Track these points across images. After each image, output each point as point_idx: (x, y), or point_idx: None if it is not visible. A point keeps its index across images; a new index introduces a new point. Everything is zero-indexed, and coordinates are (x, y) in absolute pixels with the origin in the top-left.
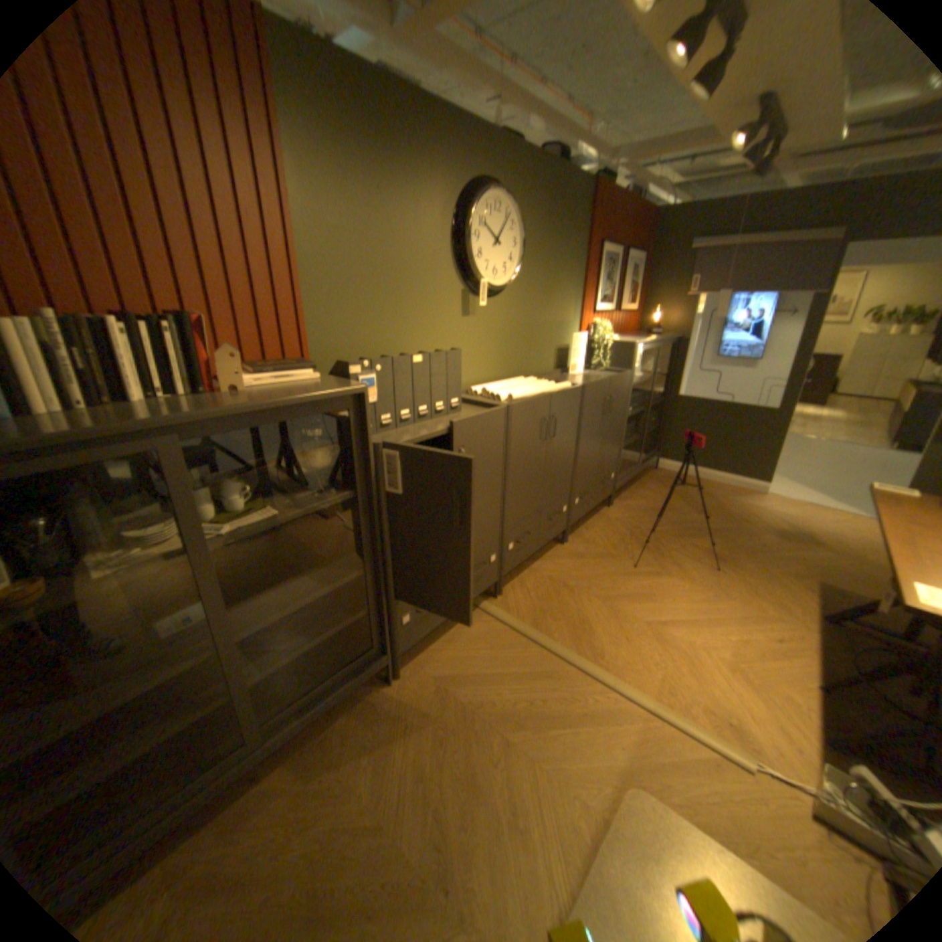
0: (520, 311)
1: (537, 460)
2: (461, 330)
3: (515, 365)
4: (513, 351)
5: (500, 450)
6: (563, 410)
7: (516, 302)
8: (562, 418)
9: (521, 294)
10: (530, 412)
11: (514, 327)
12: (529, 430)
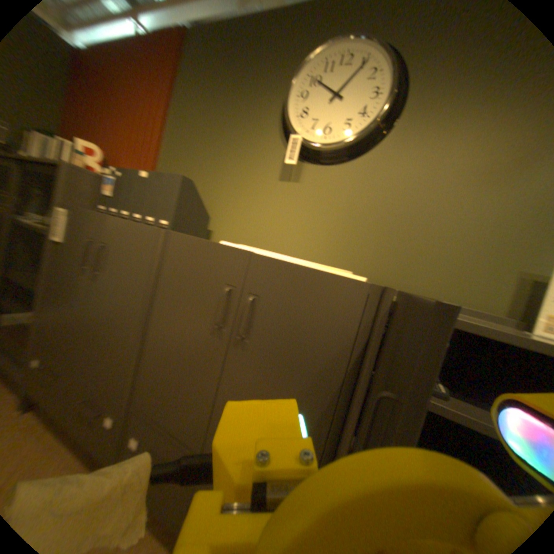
0: (395, 186)
1: (204, 348)
2: (275, 193)
3: (367, 261)
4: (366, 240)
5: (147, 280)
6: (288, 303)
7: (385, 174)
8: (284, 319)
9: (402, 163)
10: (202, 259)
11: (376, 207)
12: (196, 286)
